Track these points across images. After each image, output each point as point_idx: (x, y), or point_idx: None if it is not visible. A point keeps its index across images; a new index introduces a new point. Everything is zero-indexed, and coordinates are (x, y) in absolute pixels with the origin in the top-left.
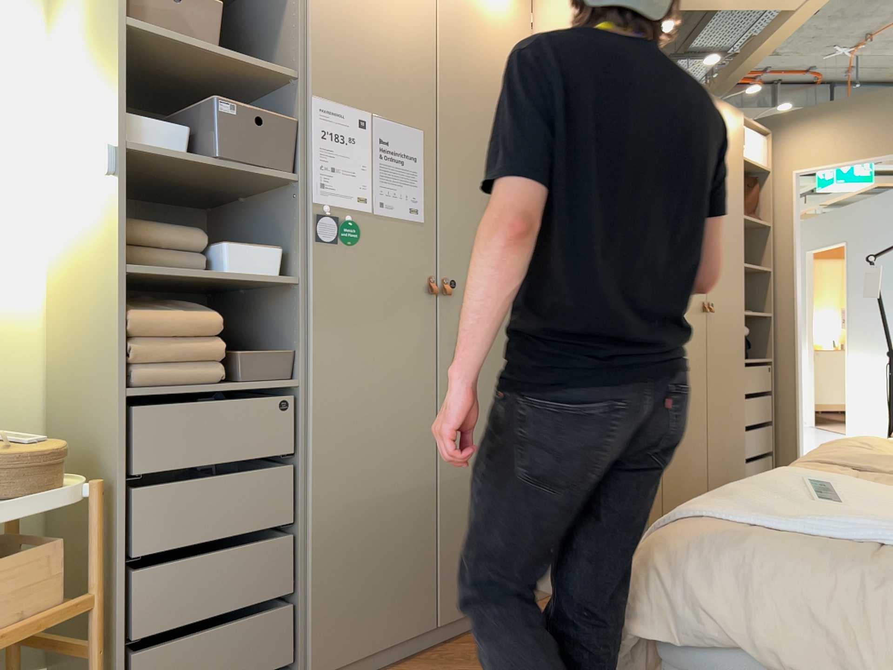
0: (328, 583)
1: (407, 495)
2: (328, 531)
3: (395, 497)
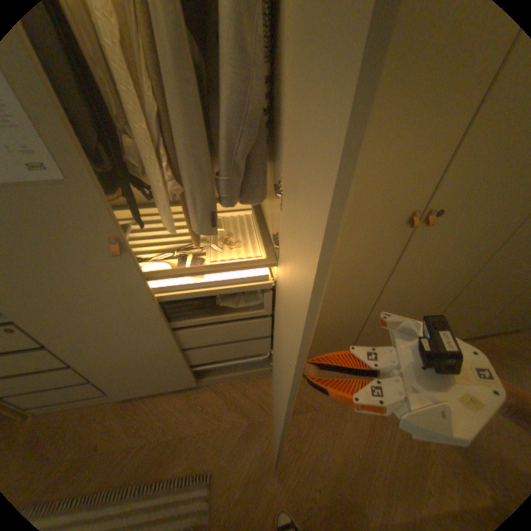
0: (108, 382)
1: (154, 355)
2: (94, 370)
3: (144, 357)
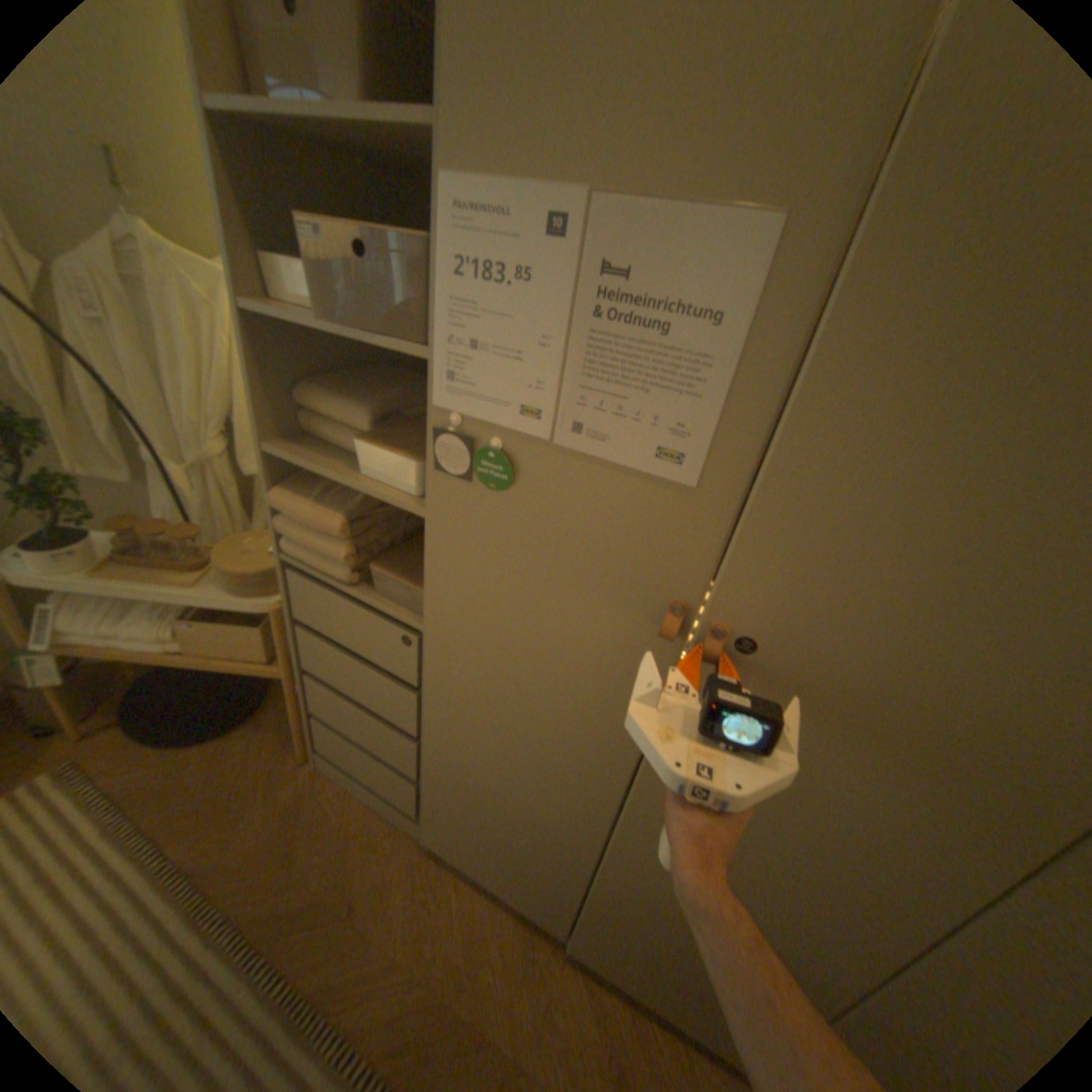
0: (442, 807)
1: (551, 826)
2: (445, 774)
3: (532, 815)
